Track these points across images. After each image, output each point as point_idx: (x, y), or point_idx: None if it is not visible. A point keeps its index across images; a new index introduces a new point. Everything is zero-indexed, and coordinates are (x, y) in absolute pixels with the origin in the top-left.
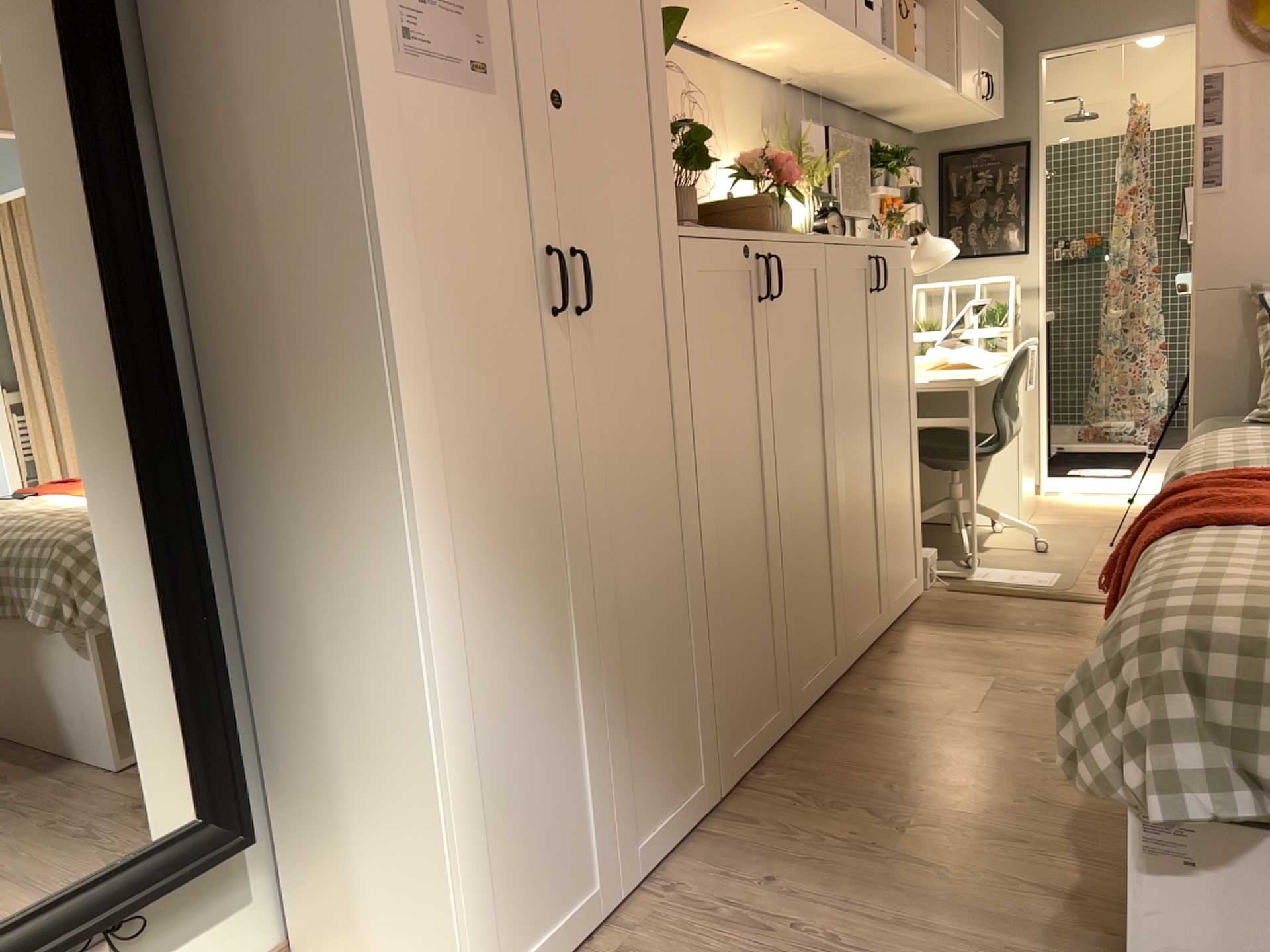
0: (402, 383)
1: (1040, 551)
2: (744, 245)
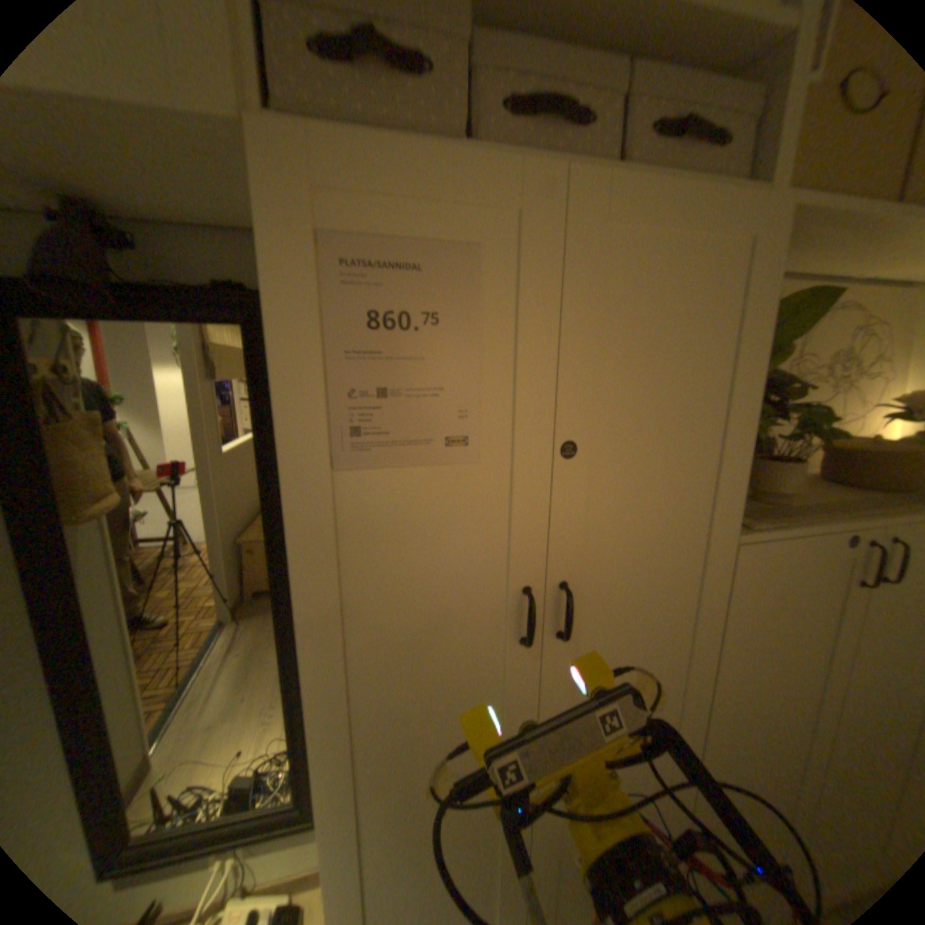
0: (309, 724)
1: None
2: (853, 536)
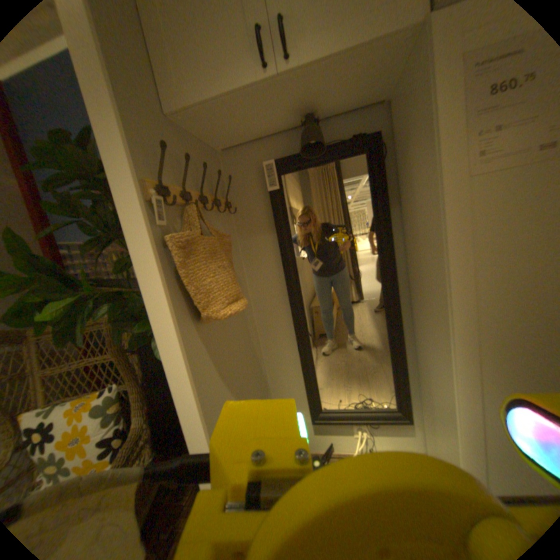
0: (453, 318)
1: None
2: None
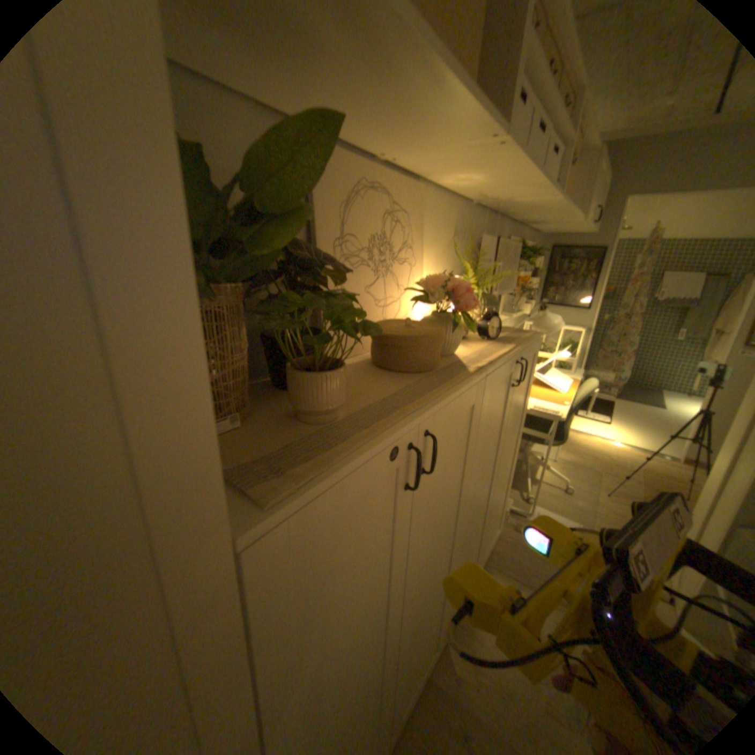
0: None
1: (570, 496)
2: (393, 446)
